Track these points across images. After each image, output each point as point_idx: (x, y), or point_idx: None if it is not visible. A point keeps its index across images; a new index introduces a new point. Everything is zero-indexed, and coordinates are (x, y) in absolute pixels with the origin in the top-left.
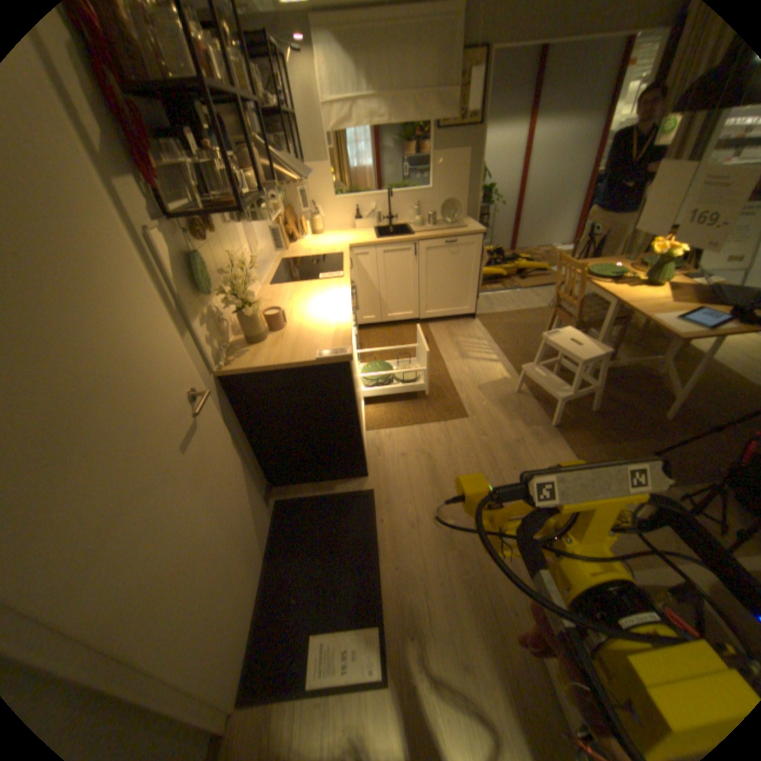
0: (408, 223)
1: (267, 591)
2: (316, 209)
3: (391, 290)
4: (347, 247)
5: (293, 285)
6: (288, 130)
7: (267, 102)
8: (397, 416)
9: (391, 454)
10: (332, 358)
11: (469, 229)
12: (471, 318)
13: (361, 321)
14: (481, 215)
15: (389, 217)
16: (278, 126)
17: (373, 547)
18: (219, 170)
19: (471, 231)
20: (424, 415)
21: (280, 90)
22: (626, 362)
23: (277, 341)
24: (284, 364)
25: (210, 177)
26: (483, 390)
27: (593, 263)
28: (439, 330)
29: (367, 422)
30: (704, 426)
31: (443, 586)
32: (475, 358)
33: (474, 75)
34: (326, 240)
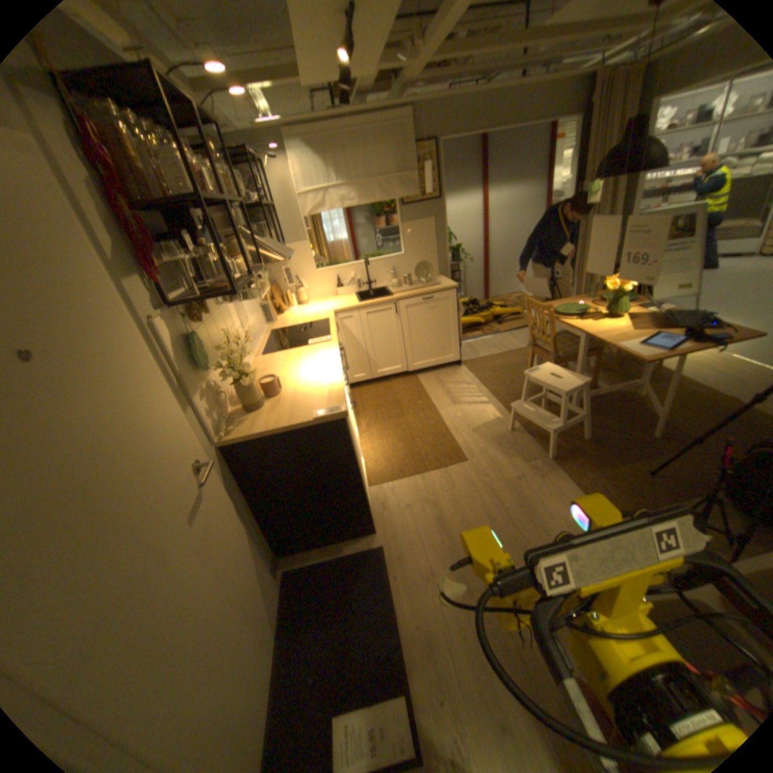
0: (386, 286)
1: (281, 674)
2: (299, 283)
3: (378, 348)
4: (332, 313)
5: (284, 354)
6: (268, 219)
7: (249, 199)
8: (397, 468)
9: (396, 508)
10: (328, 416)
11: (442, 286)
12: (456, 365)
13: (352, 380)
14: (452, 271)
15: (368, 282)
16: (259, 217)
17: (389, 608)
18: (211, 261)
19: (445, 287)
20: (424, 464)
21: (259, 188)
22: (607, 389)
23: (273, 406)
24: (282, 427)
25: (203, 267)
26: (478, 432)
27: (558, 304)
28: (428, 380)
29: (368, 478)
30: (690, 440)
31: (466, 639)
32: (466, 403)
33: (427, 160)
34: (311, 309)
